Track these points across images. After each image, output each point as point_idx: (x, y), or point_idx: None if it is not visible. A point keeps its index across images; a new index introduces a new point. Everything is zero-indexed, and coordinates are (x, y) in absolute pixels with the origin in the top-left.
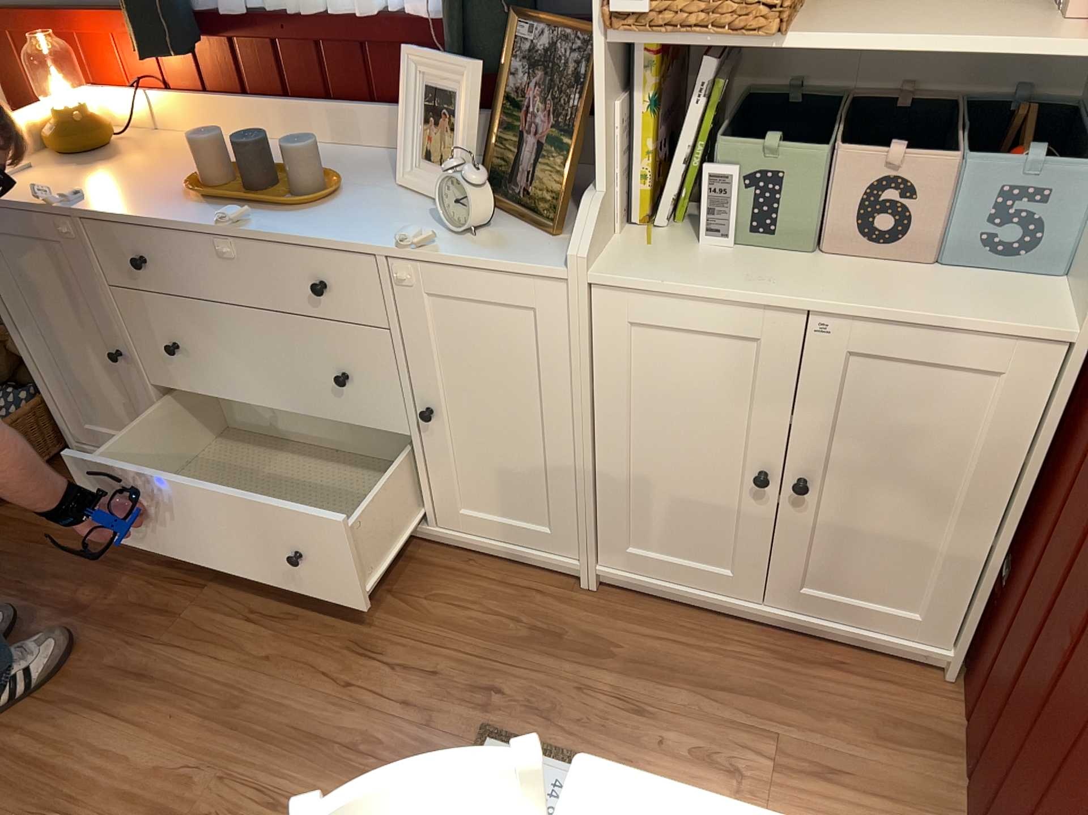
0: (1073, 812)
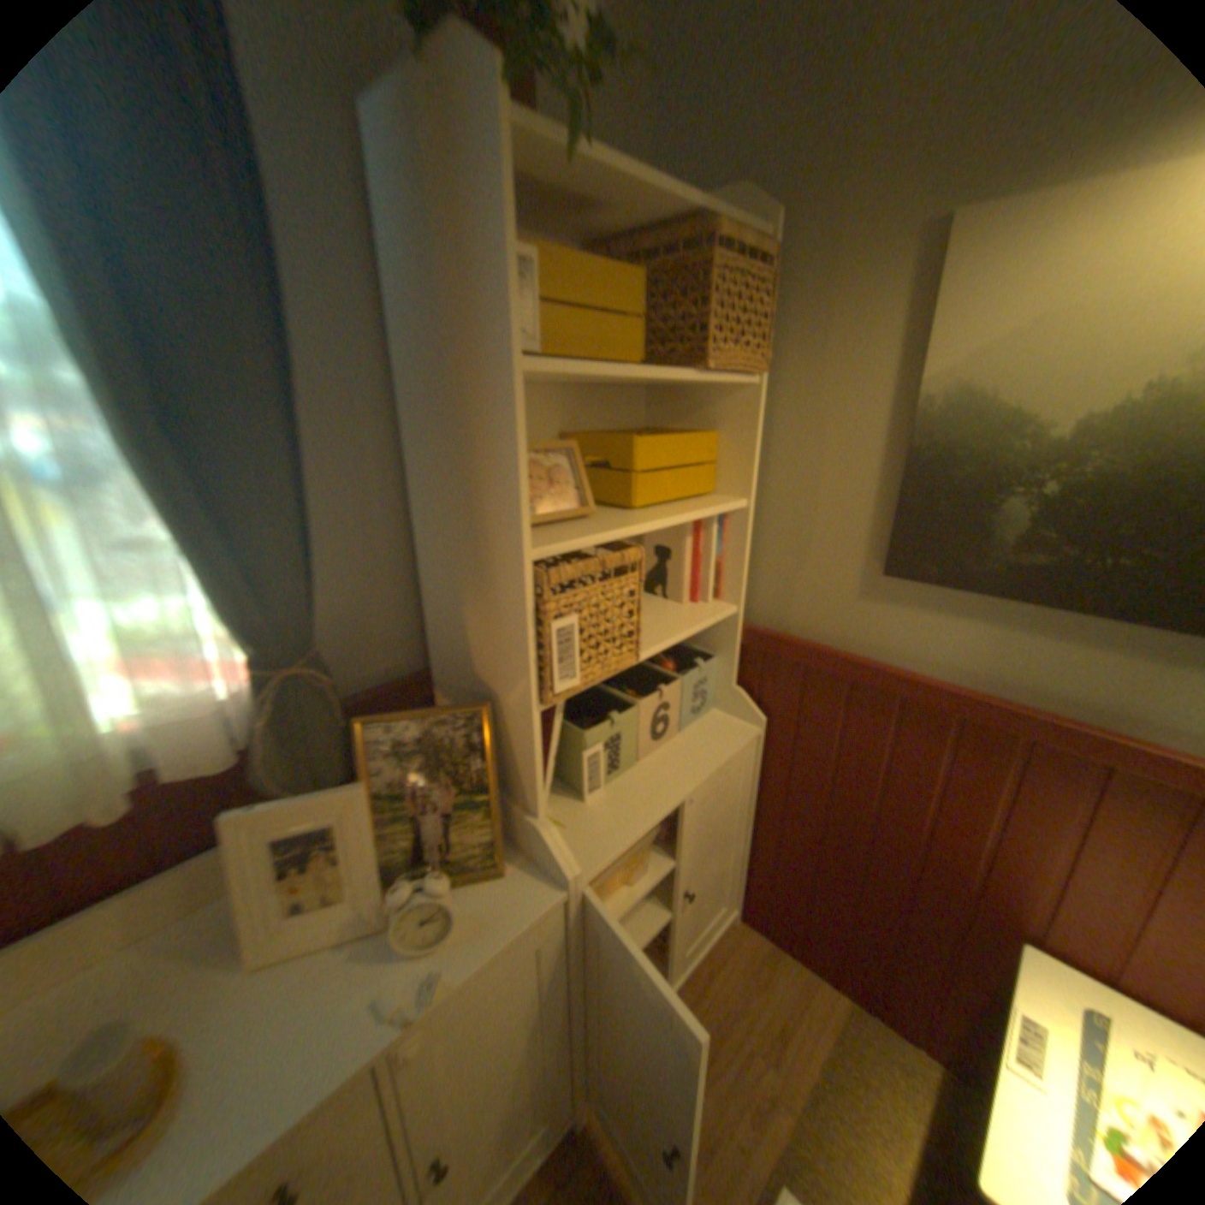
0: (954, 919)
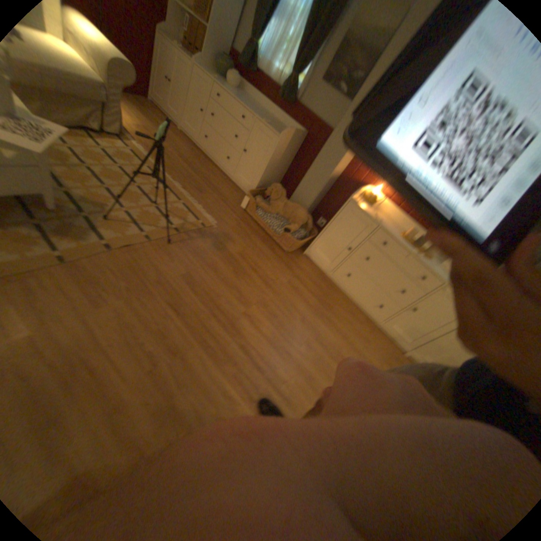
0: None
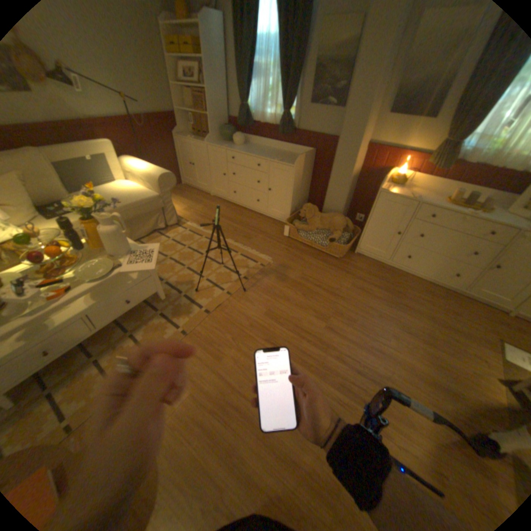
0: None
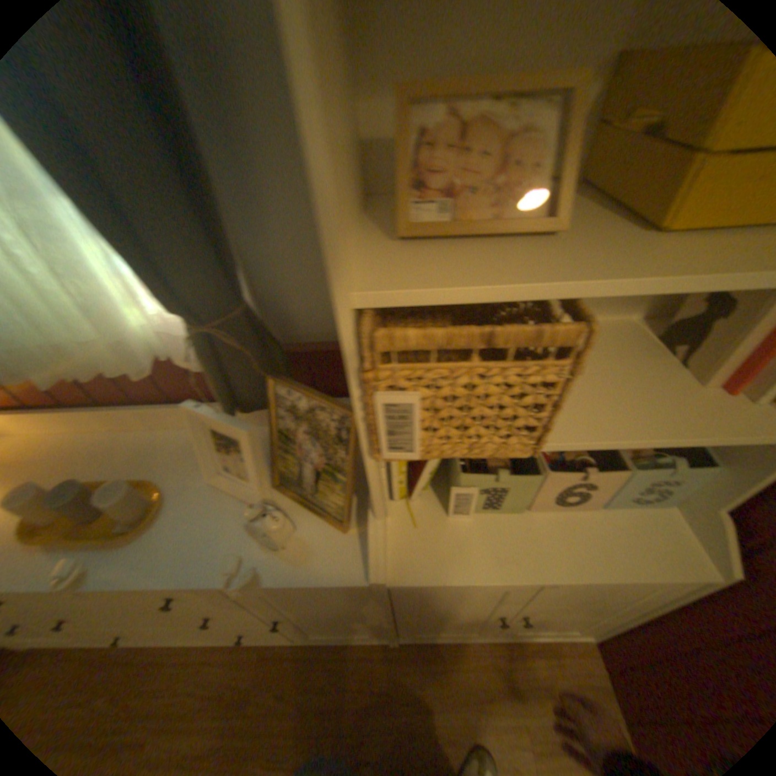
0: None
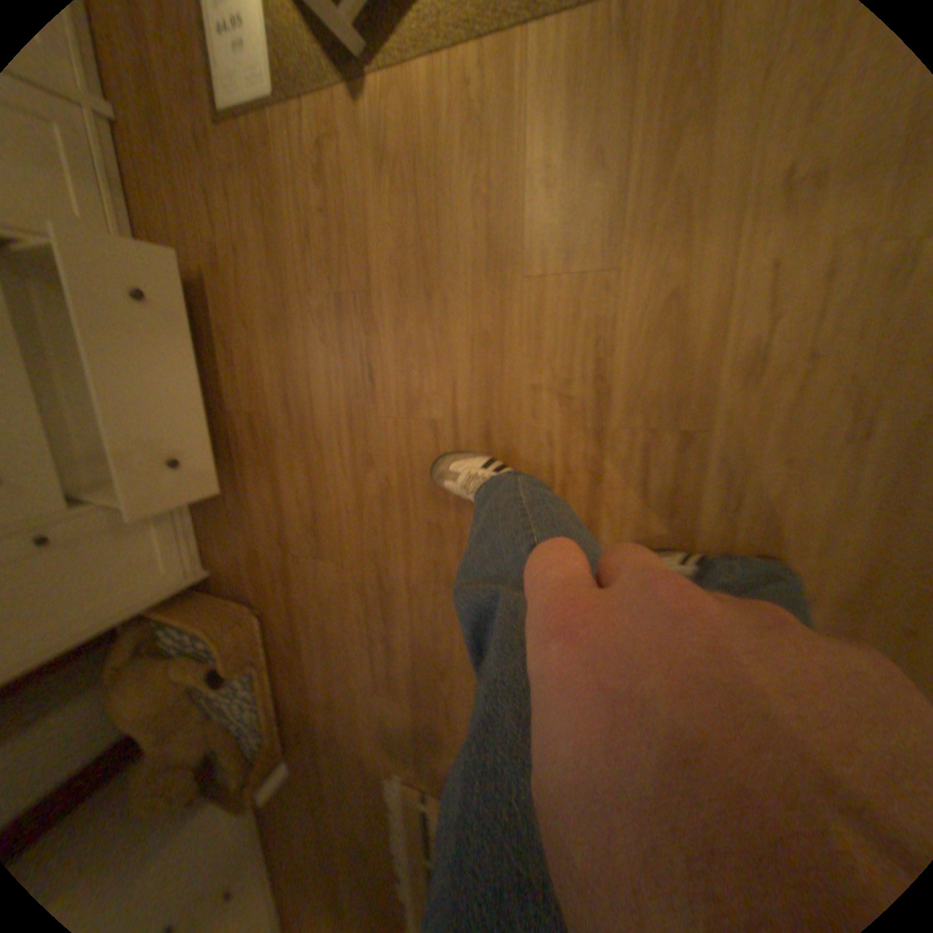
0: None
